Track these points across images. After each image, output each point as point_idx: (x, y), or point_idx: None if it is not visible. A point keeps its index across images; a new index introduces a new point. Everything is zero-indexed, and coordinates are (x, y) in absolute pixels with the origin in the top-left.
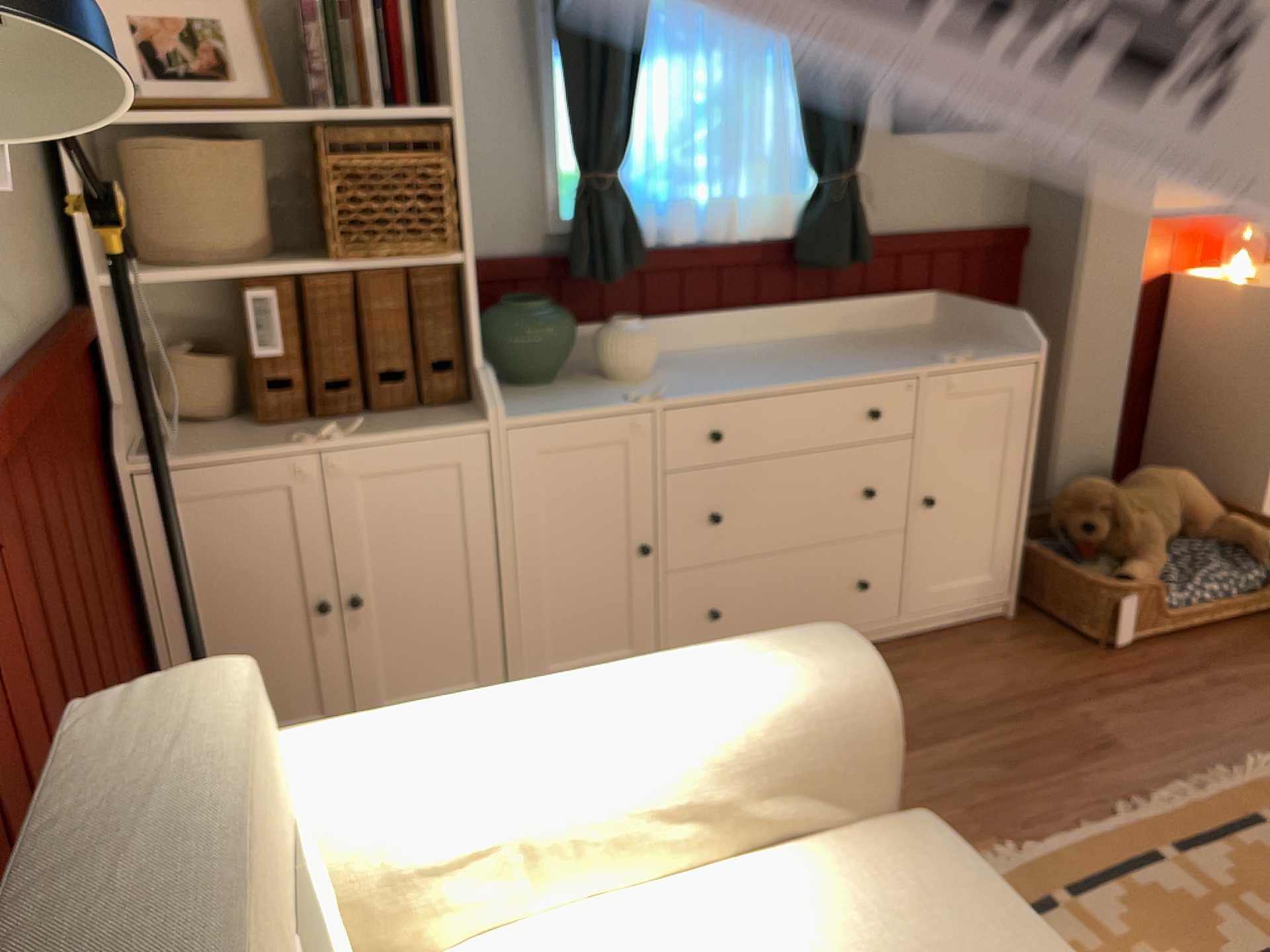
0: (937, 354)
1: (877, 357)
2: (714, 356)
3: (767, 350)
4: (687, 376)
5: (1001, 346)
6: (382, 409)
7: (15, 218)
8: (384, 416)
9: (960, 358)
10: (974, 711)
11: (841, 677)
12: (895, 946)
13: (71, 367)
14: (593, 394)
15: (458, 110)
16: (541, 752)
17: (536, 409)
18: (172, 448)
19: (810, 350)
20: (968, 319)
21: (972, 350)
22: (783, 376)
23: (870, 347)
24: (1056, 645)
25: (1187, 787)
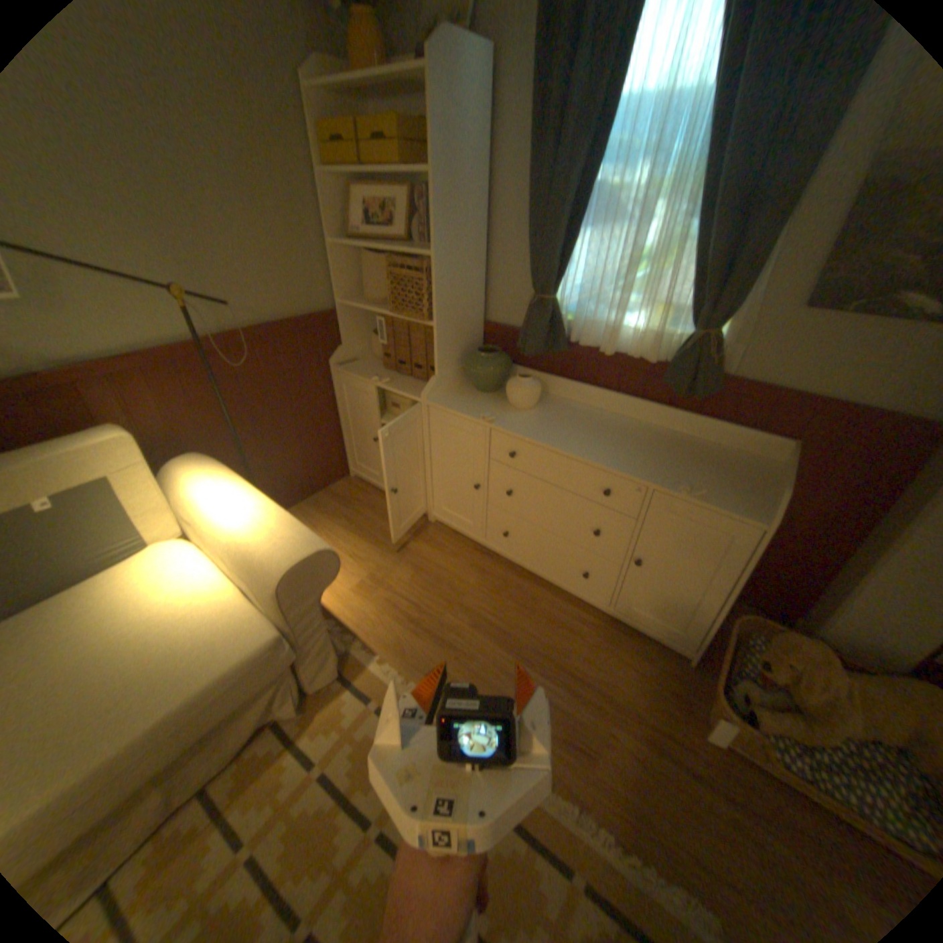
0: (694, 481)
1: (653, 462)
2: (583, 415)
3: (617, 425)
4: (536, 419)
5: (761, 504)
6: (417, 377)
7: (283, 278)
8: (413, 381)
9: (694, 492)
10: (569, 672)
11: (273, 564)
12: (184, 643)
13: (313, 330)
14: (481, 407)
15: (436, 254)
16: (209, 511)
17: (448, 403)
18: (350, 366)
19: (637, 437)
20: (791, 474)
21: (706, 491)
22: (570, 442)
23: (674, 454)
24: (686, 700)
25: (578, 814)
